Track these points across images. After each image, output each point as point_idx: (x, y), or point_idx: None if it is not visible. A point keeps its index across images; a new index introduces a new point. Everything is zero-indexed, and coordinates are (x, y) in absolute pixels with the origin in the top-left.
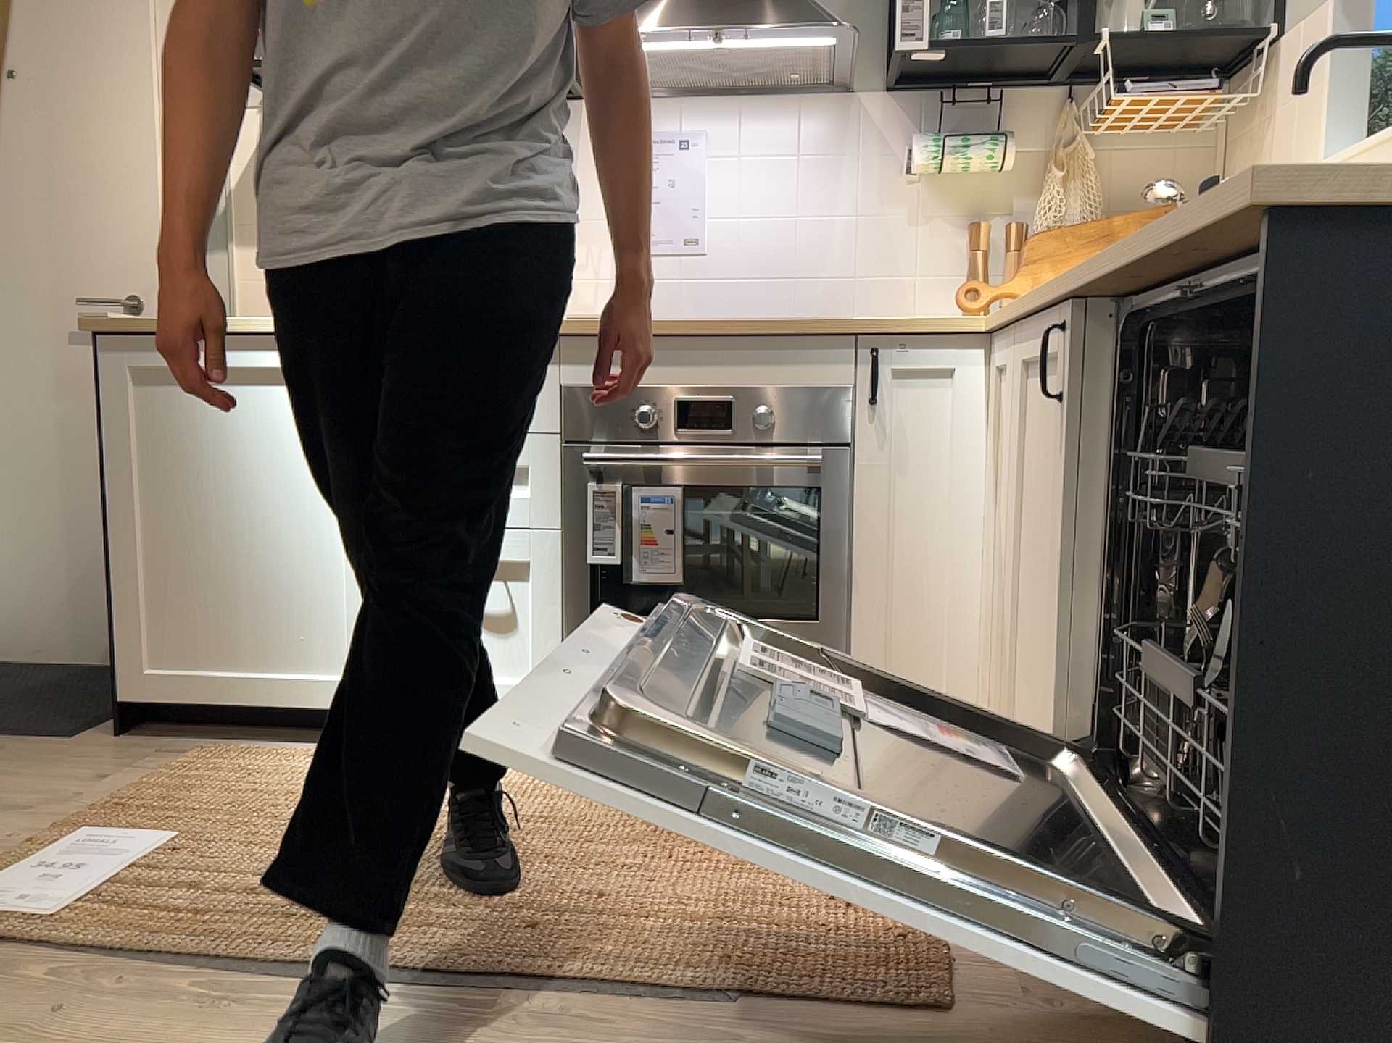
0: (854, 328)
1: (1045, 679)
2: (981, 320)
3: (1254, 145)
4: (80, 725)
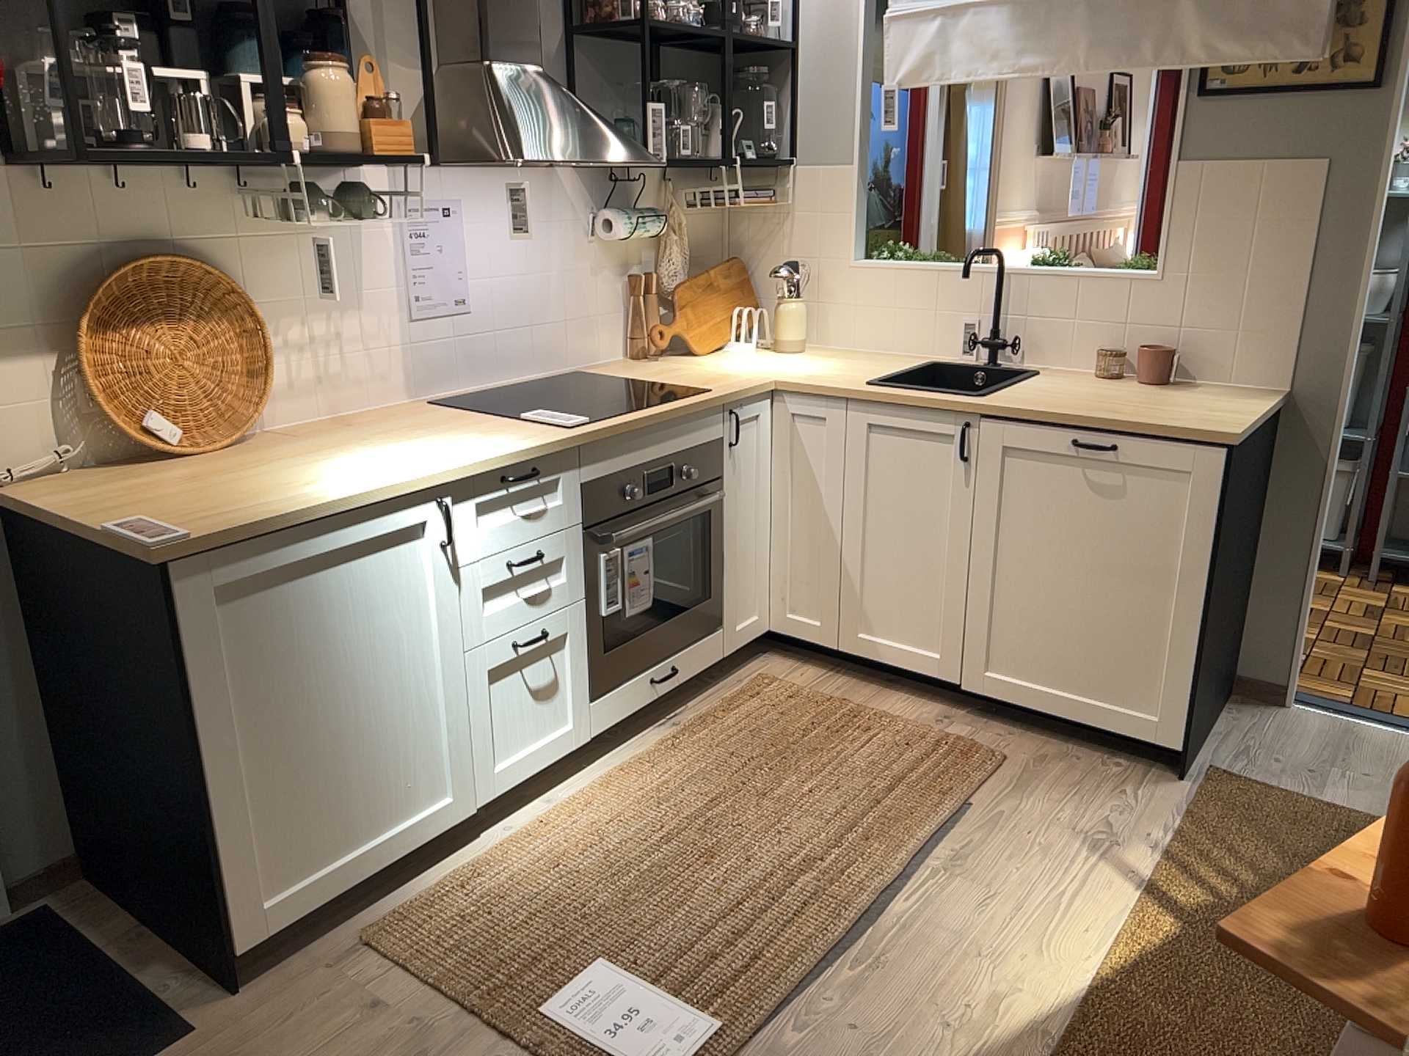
0: (727, 398)
1: (912, 592)
2: (774, 380)
3: (774, 223)
4: (155, 1021)
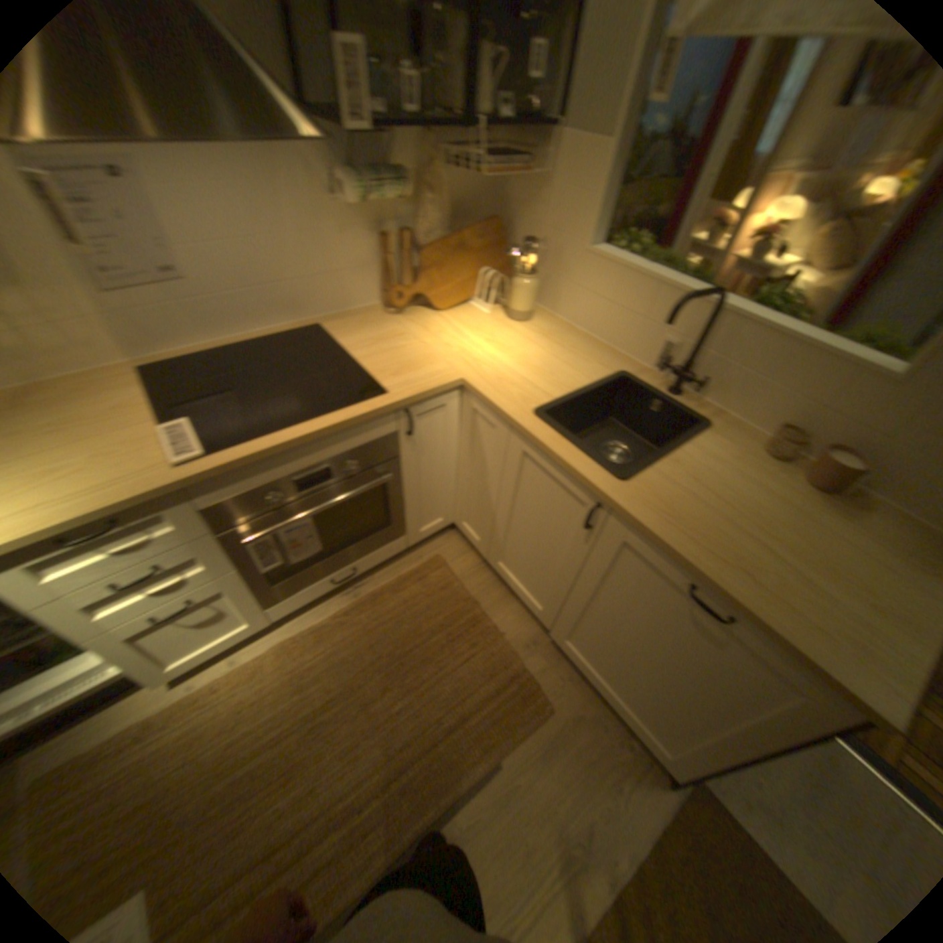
0: (397, 407)
1: (531, 566)
2: (460, 380)
3: (536, 188)
4: None
